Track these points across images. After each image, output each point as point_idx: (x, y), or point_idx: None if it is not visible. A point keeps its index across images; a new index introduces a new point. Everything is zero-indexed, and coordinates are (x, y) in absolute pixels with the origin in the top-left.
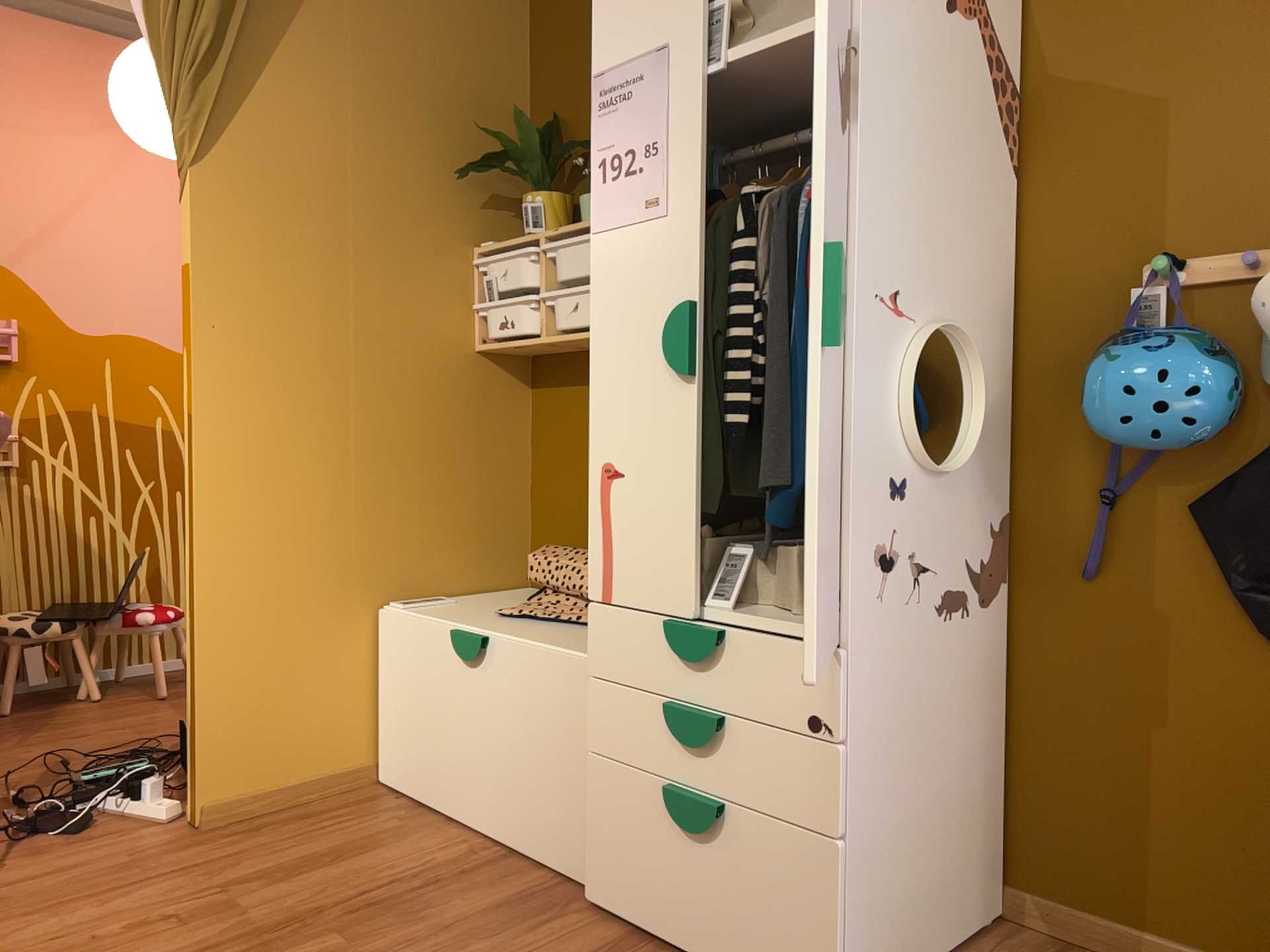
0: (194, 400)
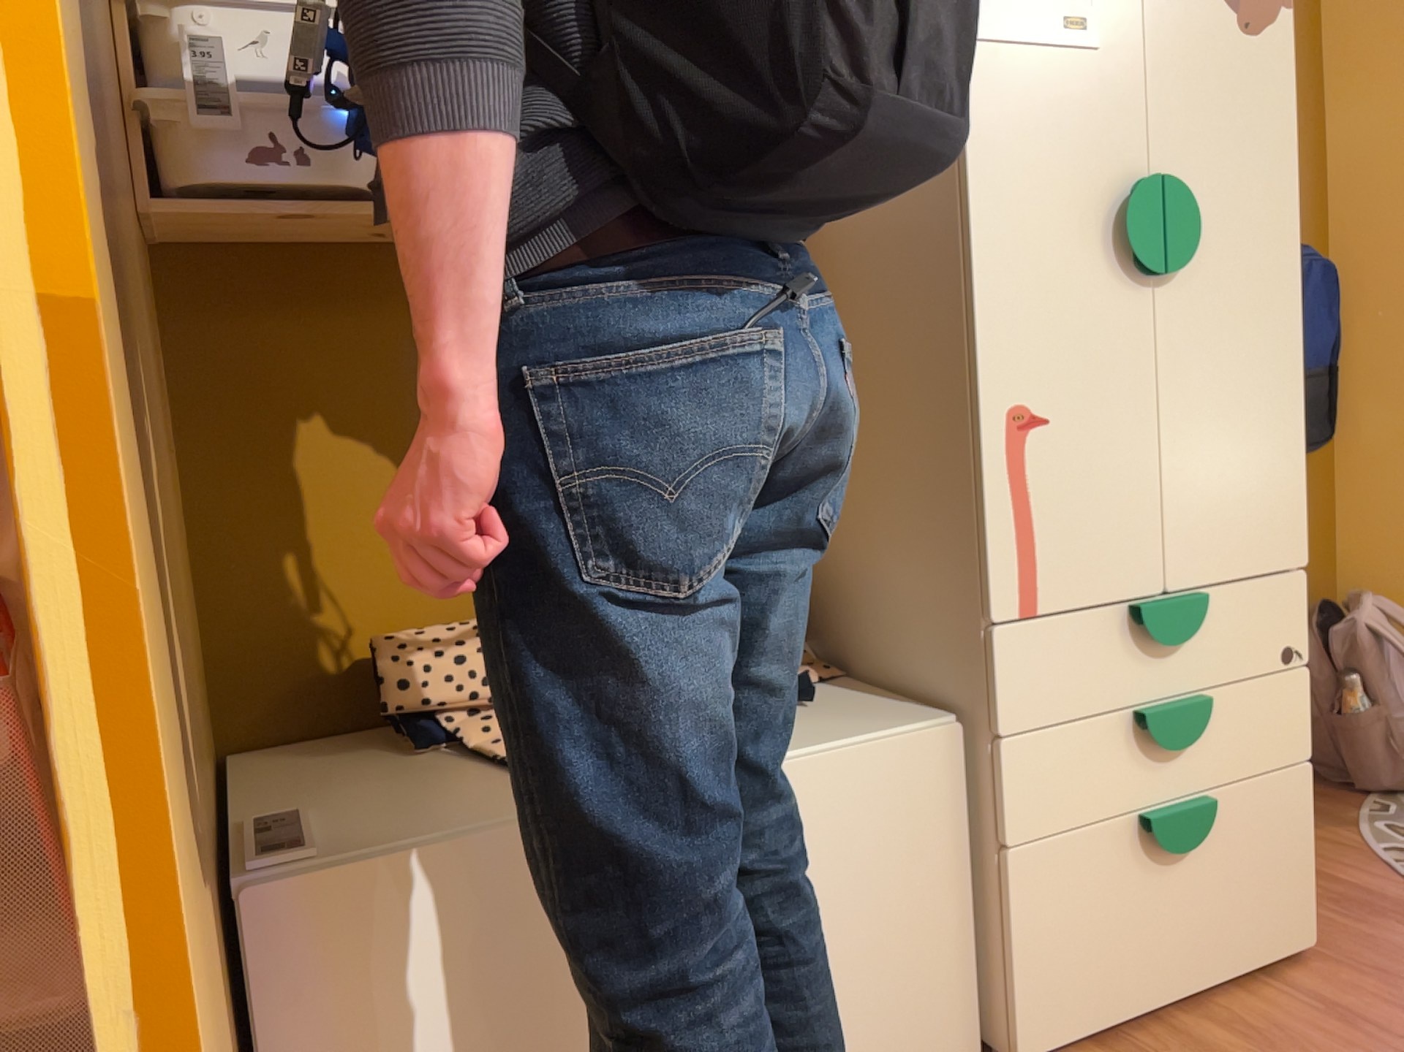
0: (58, 253)
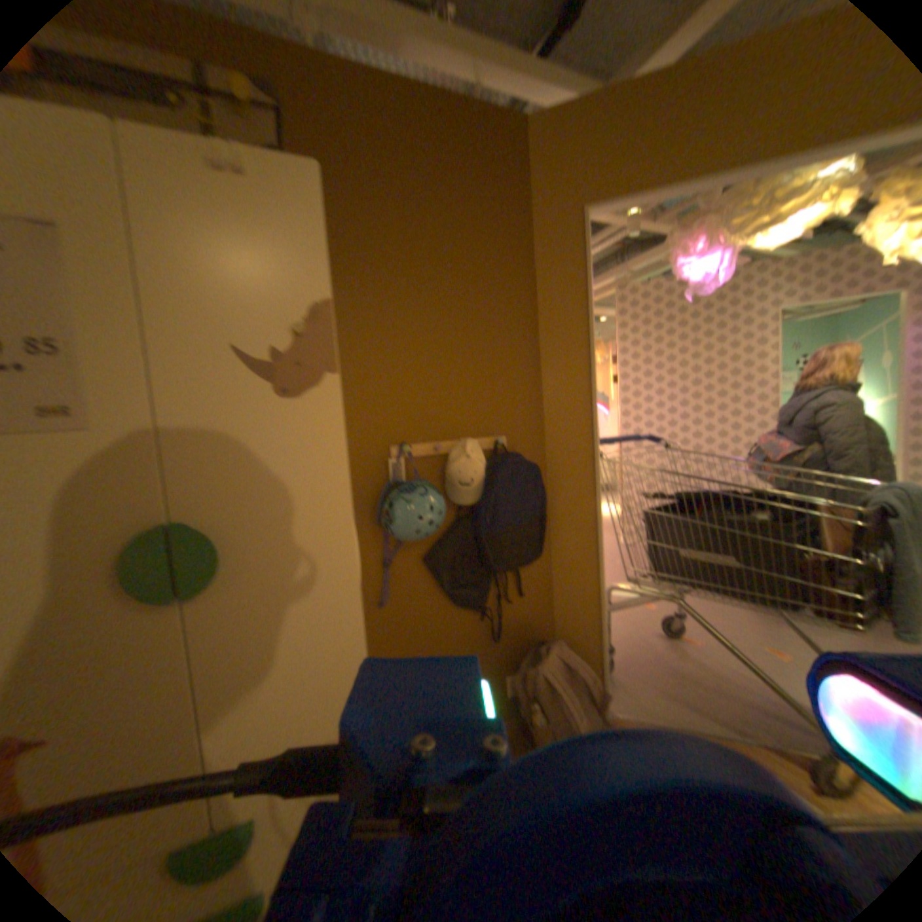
0: None
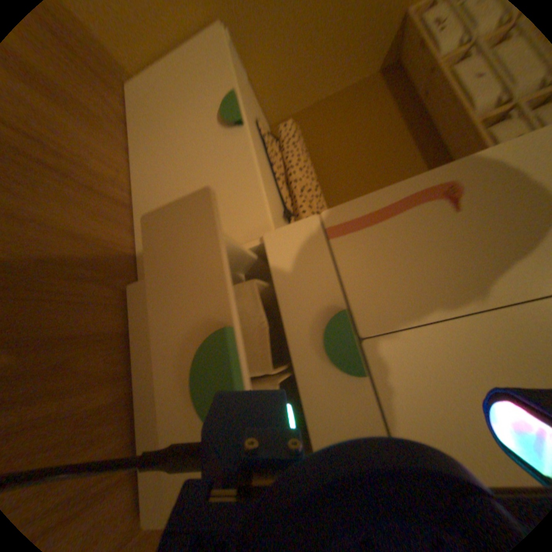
0: None
